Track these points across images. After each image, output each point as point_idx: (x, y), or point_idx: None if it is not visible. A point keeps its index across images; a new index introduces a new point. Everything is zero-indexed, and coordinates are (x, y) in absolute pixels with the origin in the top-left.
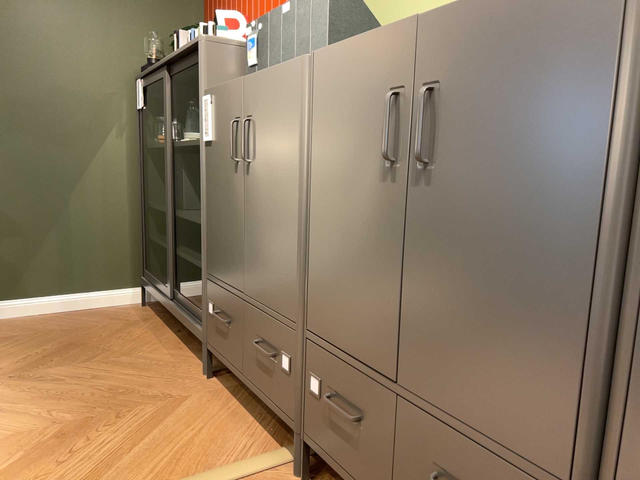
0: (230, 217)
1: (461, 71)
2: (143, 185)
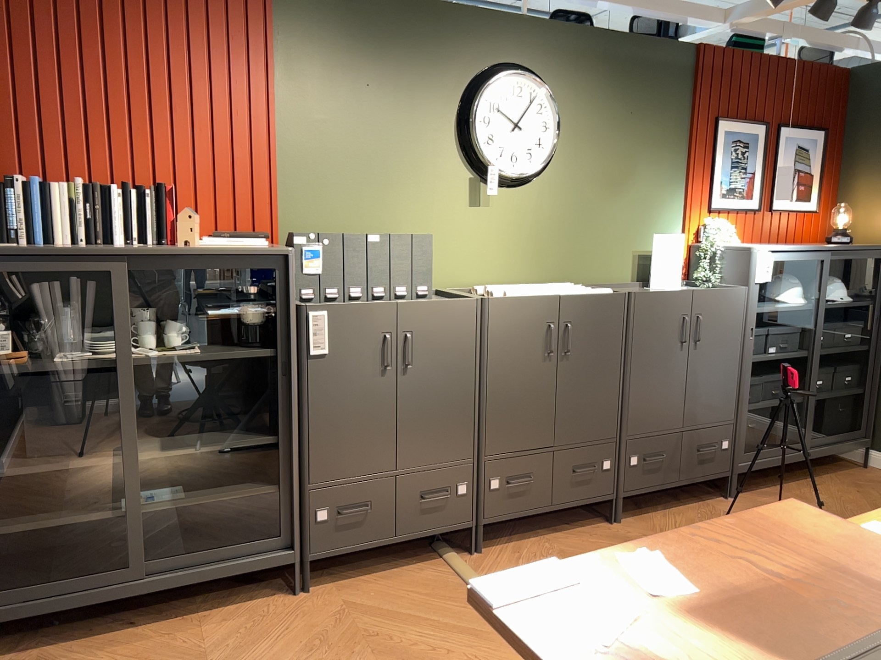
0: (370, 416)
1: (580, 319)
2: None
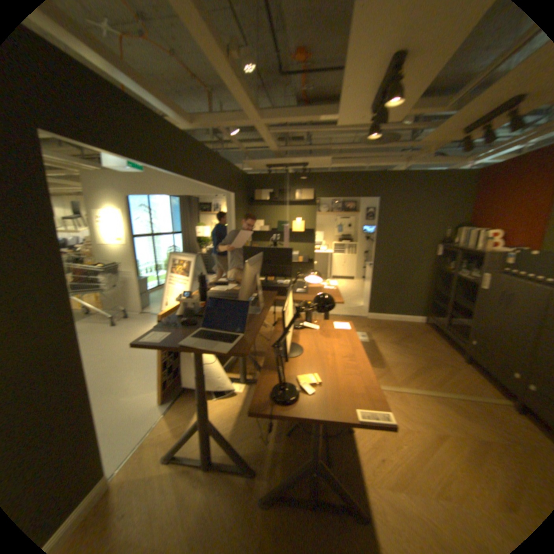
0: (494, 318)
1: None
2: (435, 282)
